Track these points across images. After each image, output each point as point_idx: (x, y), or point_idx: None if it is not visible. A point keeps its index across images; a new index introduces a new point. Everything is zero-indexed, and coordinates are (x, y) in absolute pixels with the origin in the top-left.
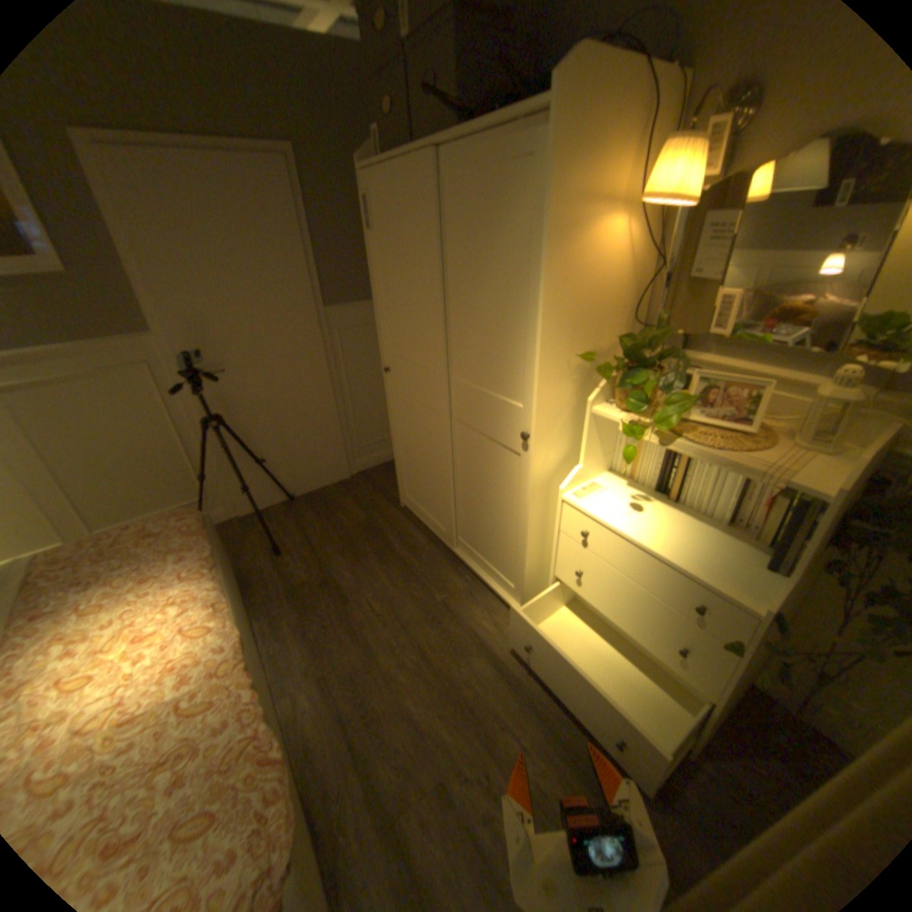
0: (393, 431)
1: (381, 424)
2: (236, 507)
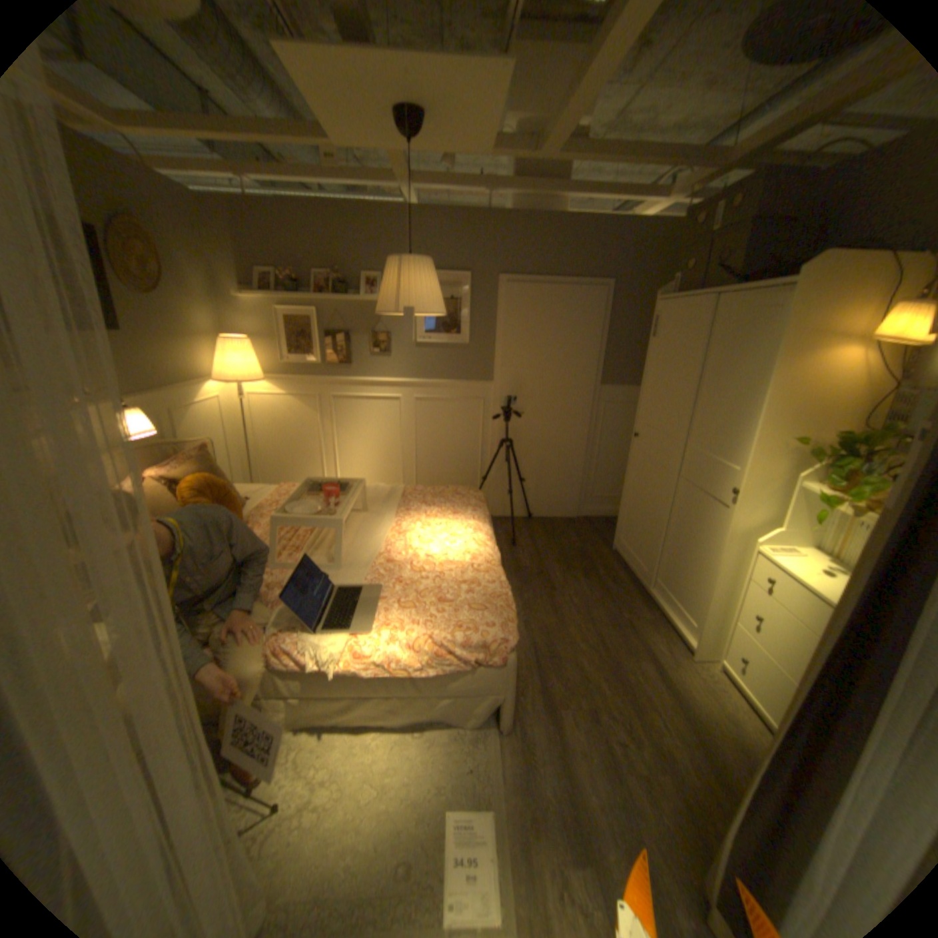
0: (626, 483)
1: (615, 483)
2: (494, 507)
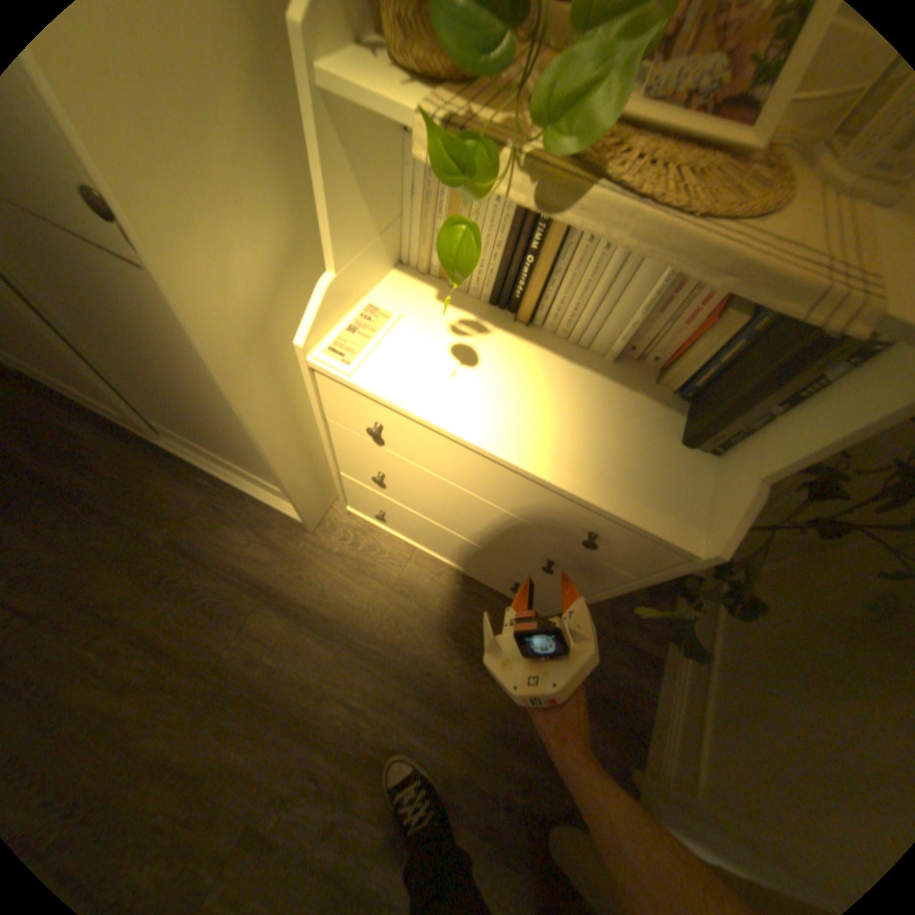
0: None
1: None
2: None
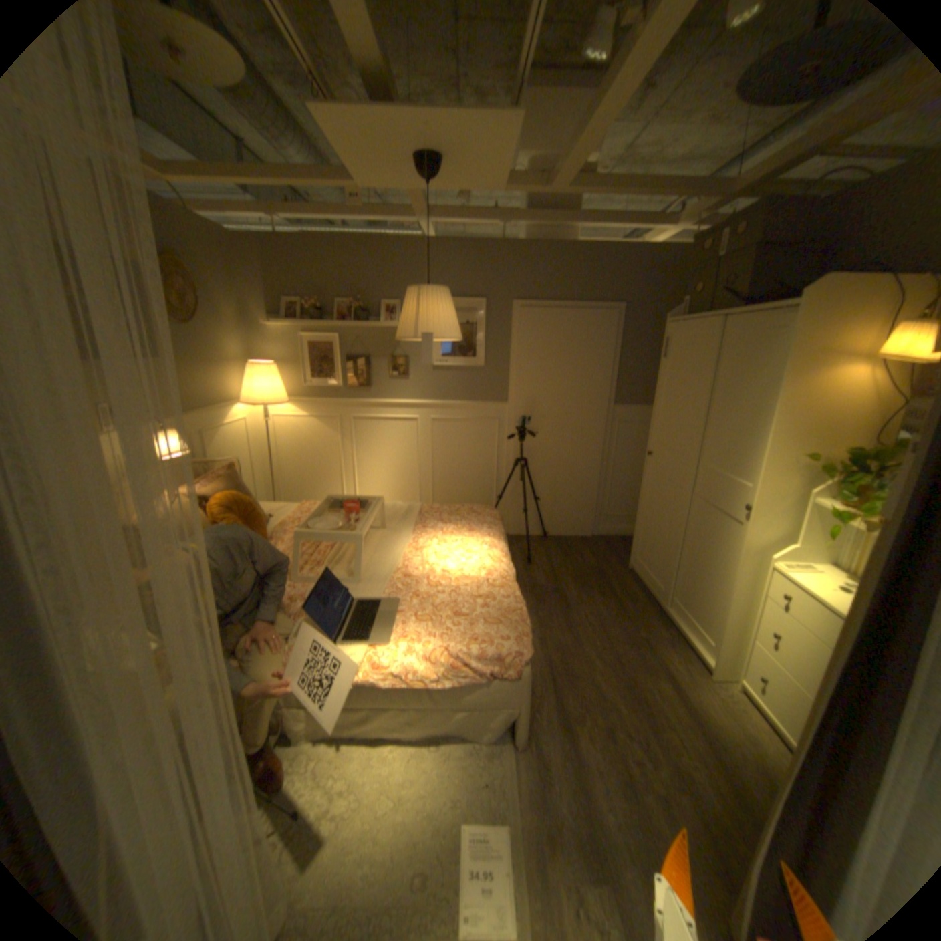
0: (641, 502)
1: (630, 502)
2: (509, 526)
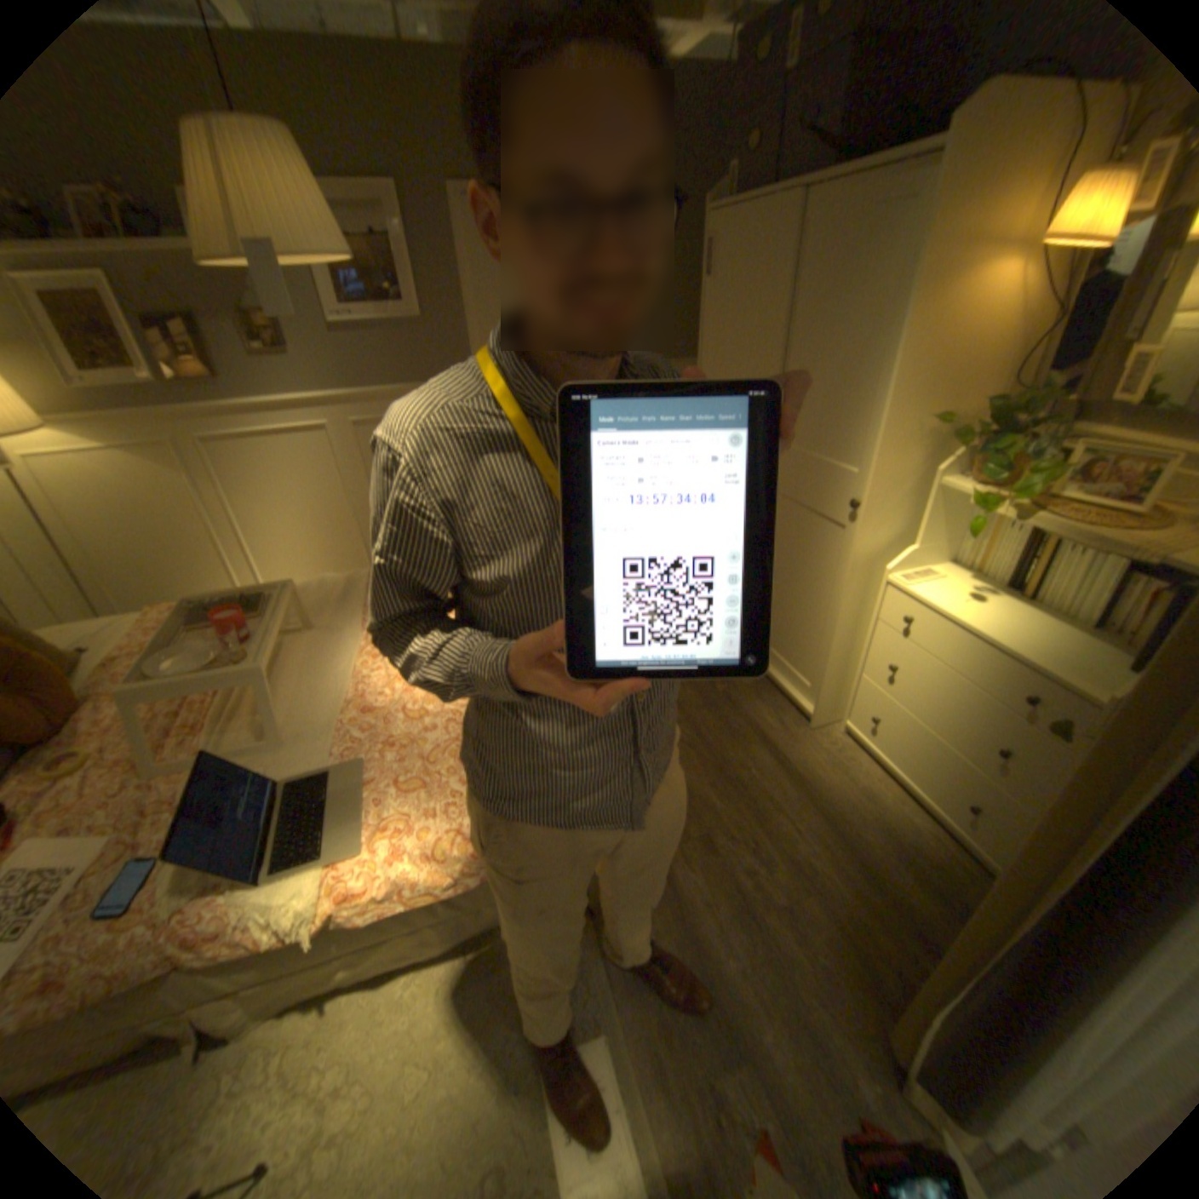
0: None
1: None
2: None
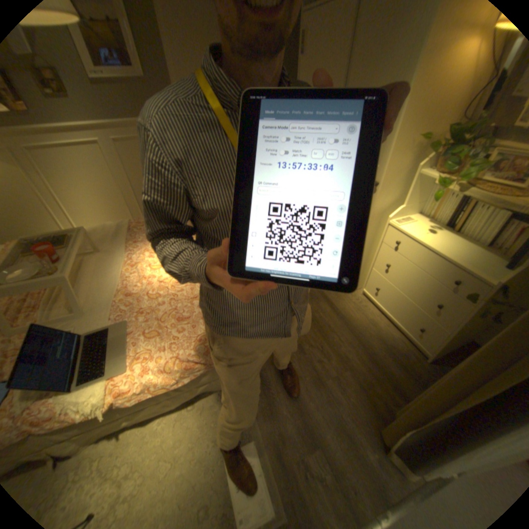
0: None
1: None
2: None
